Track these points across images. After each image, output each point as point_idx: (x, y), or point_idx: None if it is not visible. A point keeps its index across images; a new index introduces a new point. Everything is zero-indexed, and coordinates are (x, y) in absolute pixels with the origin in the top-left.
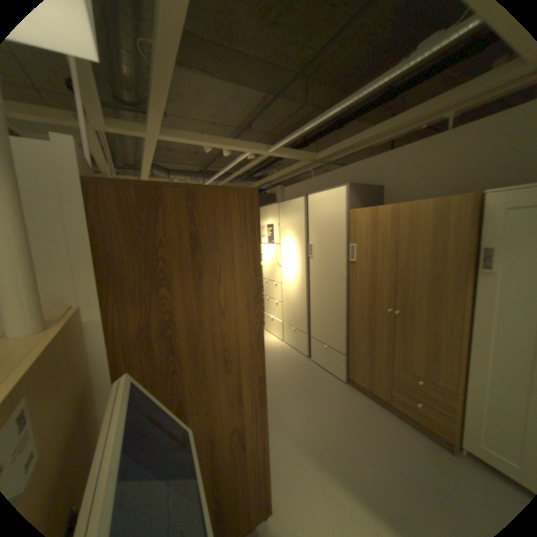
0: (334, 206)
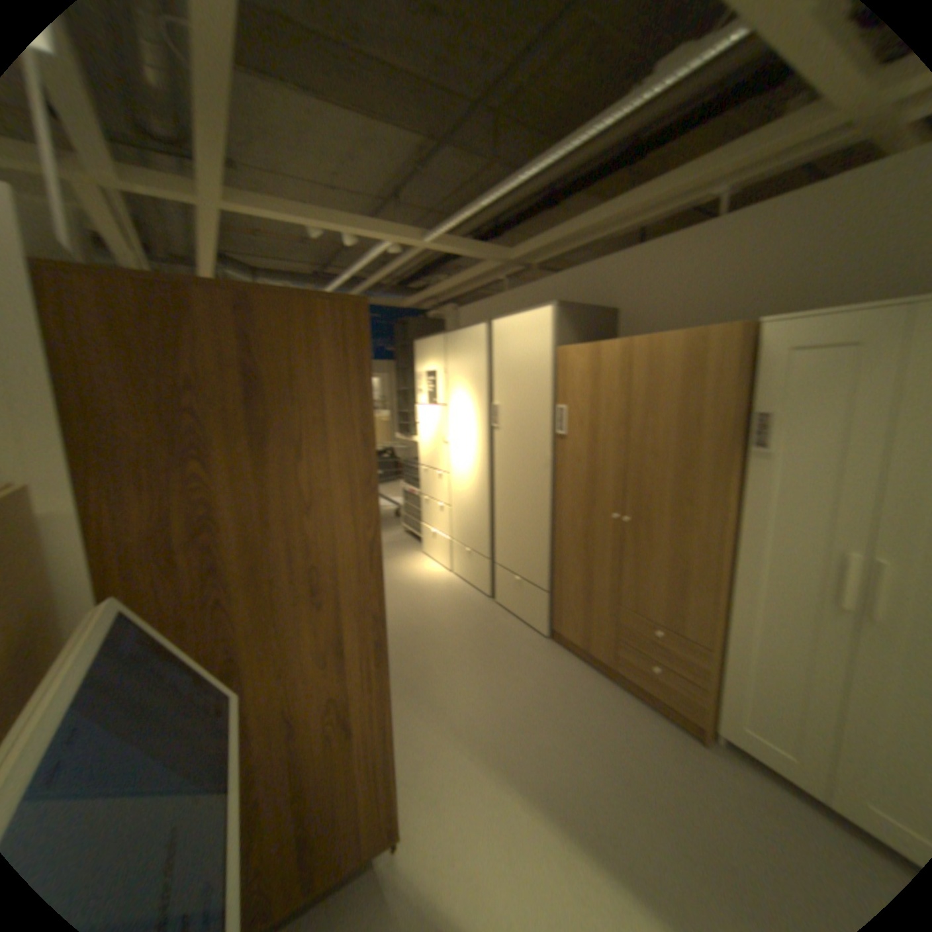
0: (535, 341)
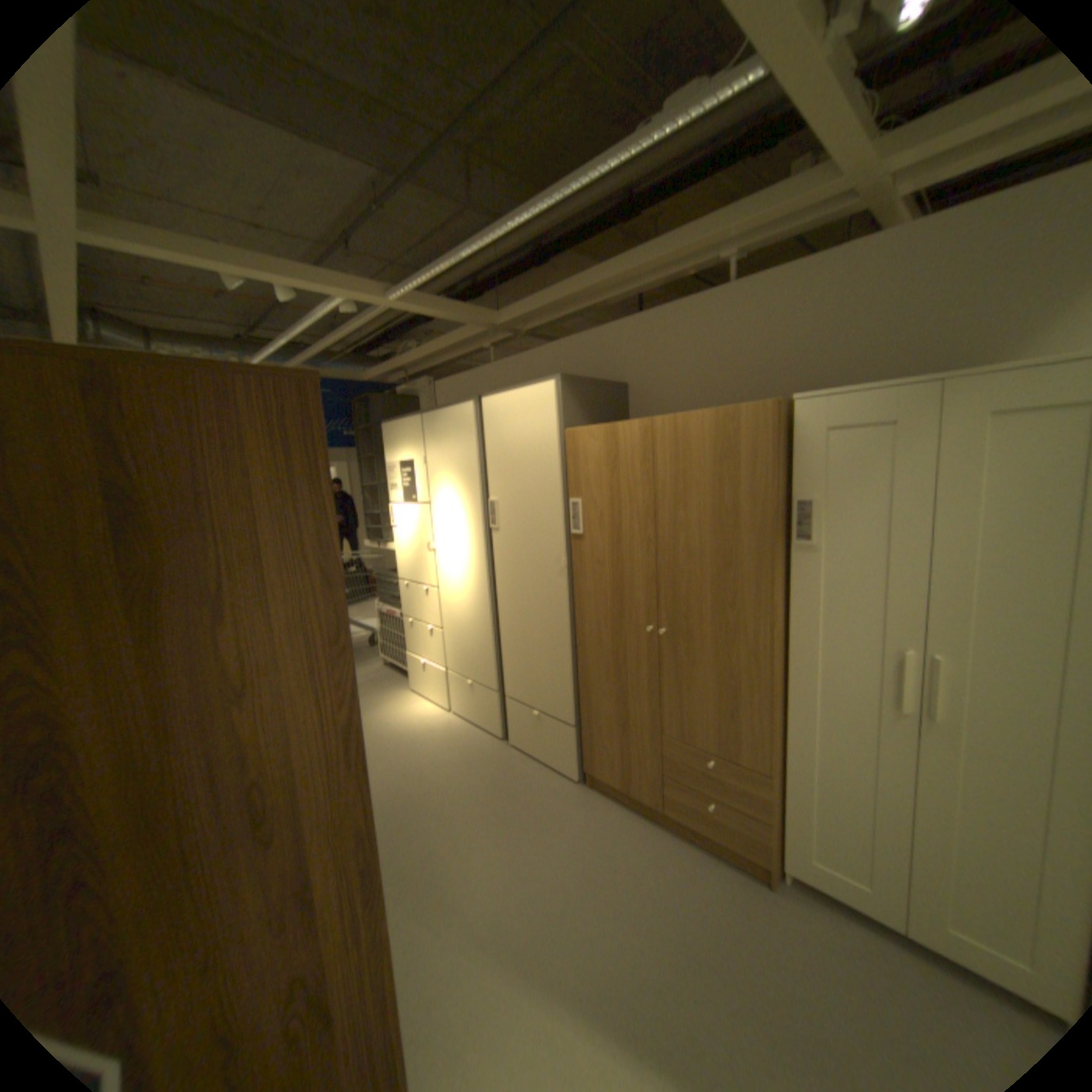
0: (533, 422)
